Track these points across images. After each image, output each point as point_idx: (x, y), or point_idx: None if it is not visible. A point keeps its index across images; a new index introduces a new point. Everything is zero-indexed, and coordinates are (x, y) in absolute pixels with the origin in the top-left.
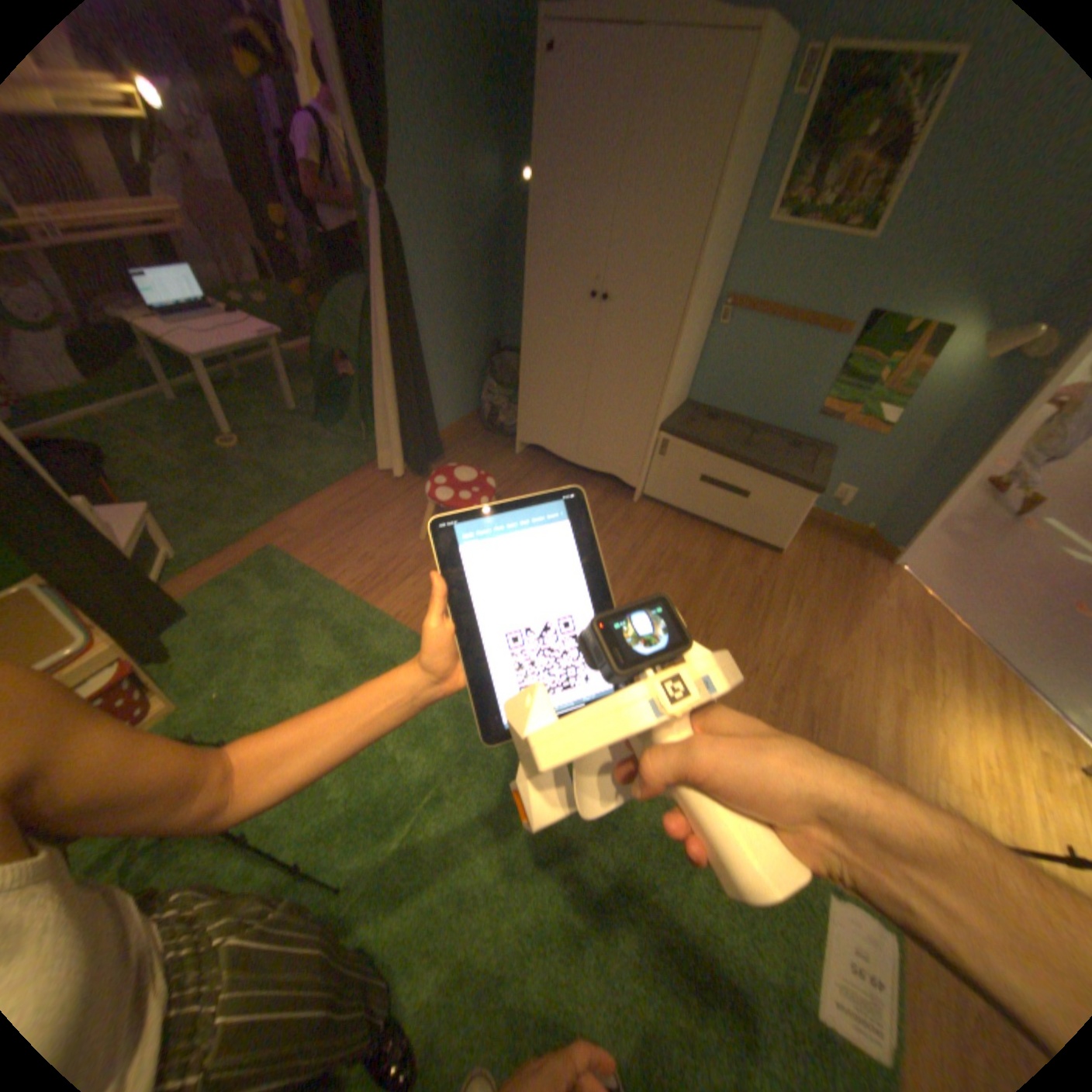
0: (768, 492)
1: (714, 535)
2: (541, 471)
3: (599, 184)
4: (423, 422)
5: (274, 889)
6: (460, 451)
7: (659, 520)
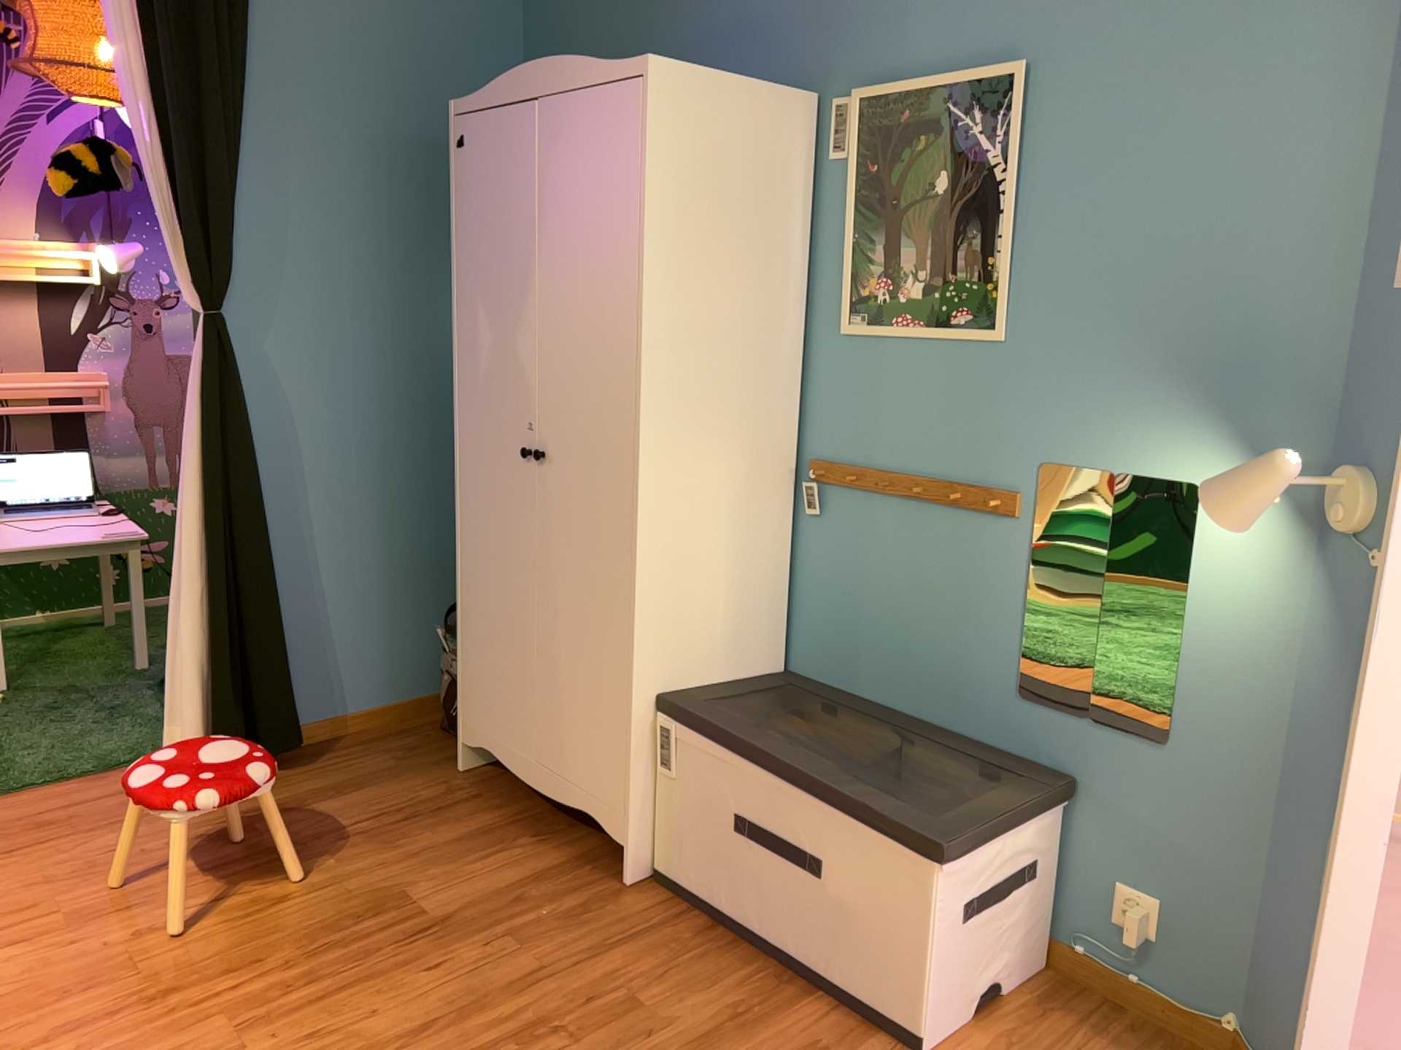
0: (848, 859)
1: (767, 981)
2: (477, 805)
3: (517, 289)
4: (249, 674)
5: None
6: (353, 755)
7: (655, 928)
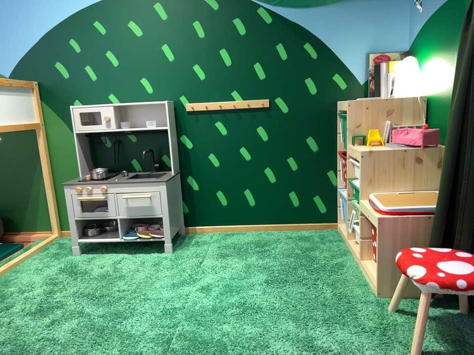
0: None
1: None
2: None
3: None
4: None
5: (229, 284)
6: None
7: None
